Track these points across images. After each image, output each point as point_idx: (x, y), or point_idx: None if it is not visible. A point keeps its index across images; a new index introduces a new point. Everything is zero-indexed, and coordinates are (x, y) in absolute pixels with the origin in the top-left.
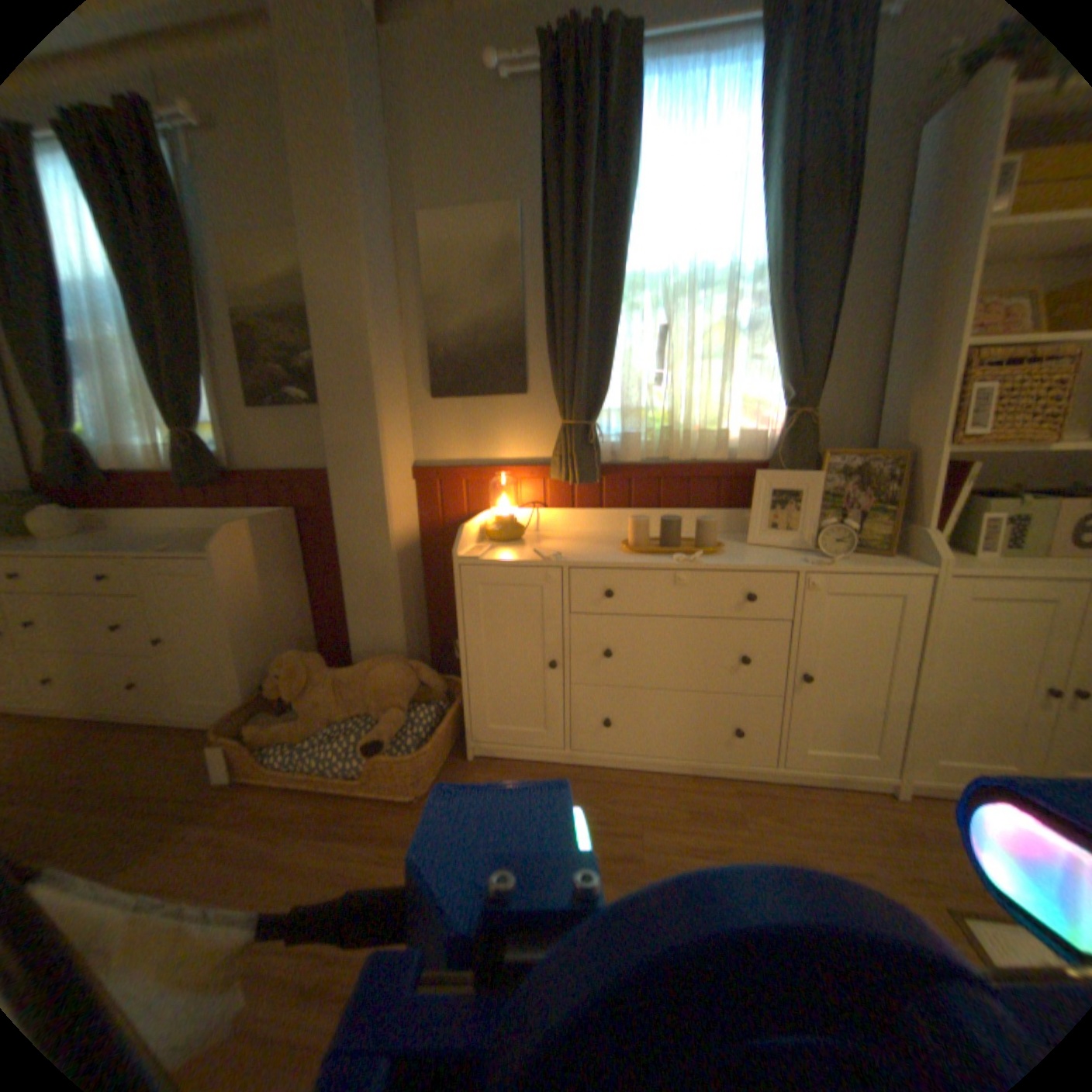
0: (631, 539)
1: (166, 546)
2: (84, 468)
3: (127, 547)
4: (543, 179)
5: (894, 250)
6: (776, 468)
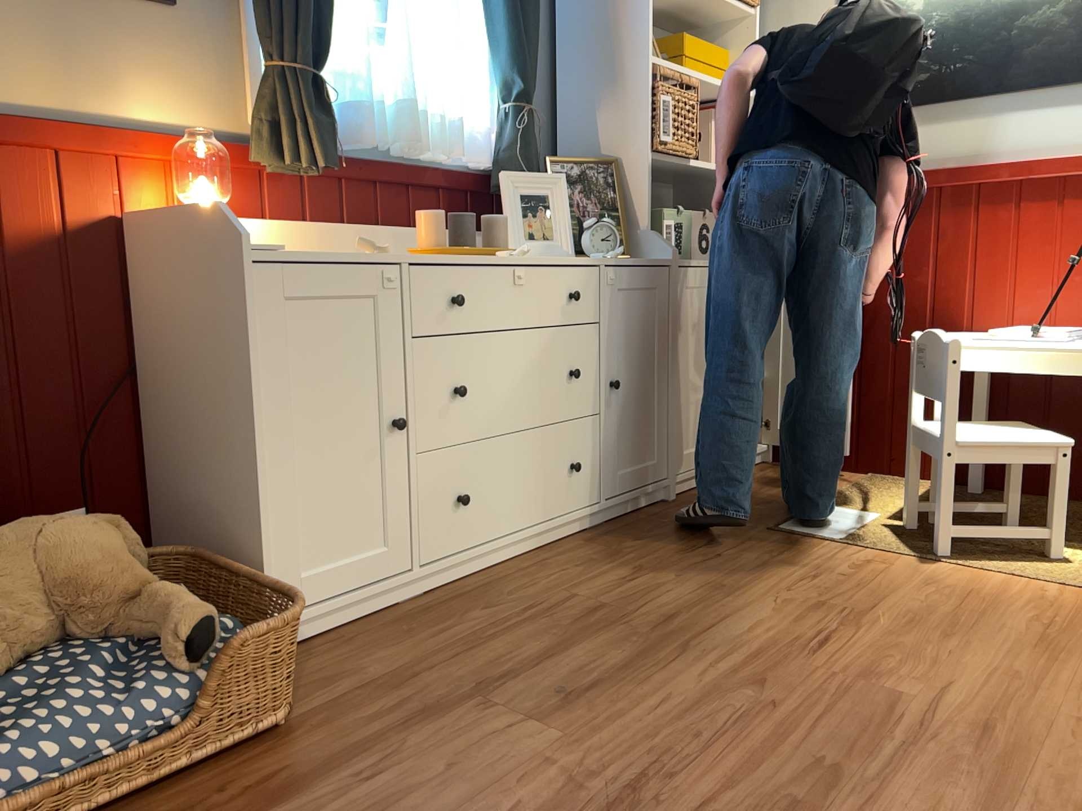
0: (425, 242)
1: None
2: None
3: None
4: None
5: None
6: (507, 174)
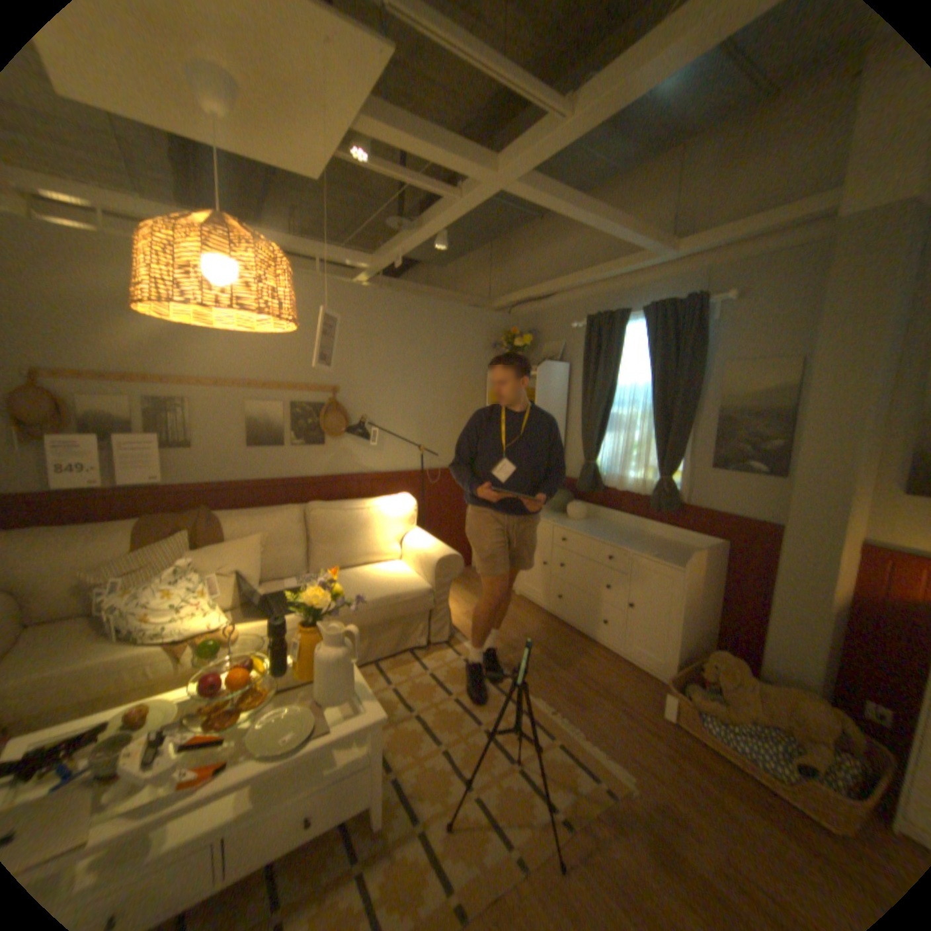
0: None
1: (655, 554)
2: (594, 482)
3: (625, 544)
4: None
5: None
6: None
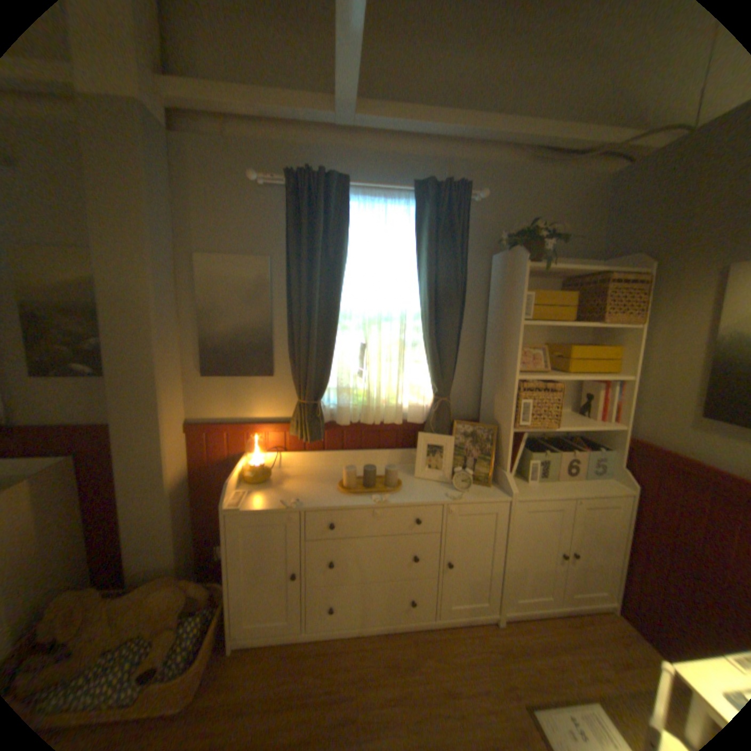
0: (345, 483)
1: None
2: None
3: None
4: (286, 253)
5: (482, 311)
6: (428, 429)
